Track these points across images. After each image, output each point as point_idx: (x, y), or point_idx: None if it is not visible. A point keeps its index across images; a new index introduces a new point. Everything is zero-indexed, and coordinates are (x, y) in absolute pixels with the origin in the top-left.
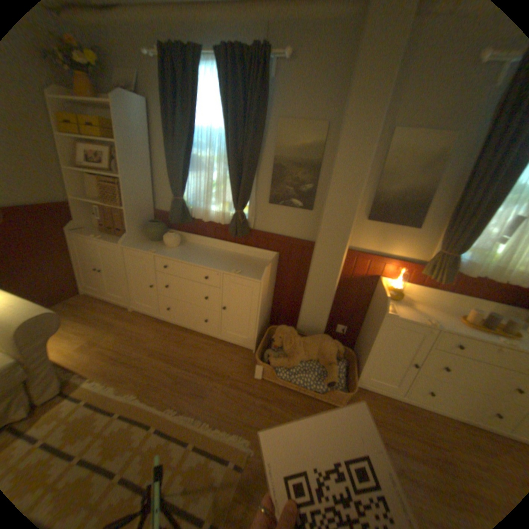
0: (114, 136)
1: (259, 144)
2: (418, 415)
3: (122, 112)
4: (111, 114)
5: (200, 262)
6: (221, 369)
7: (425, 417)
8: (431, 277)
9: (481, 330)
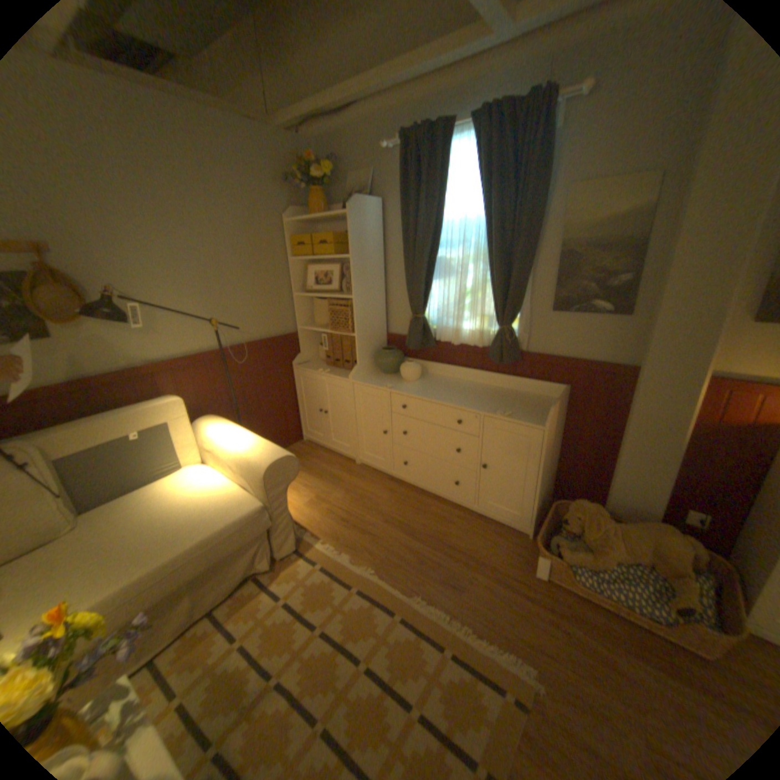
0: (347, 250)
1: (538, 225)
2: None
3: (358, 220)
4: (347, 225)
5: (450, 399)
6: (482, 554)
7: None
8: None
9: None
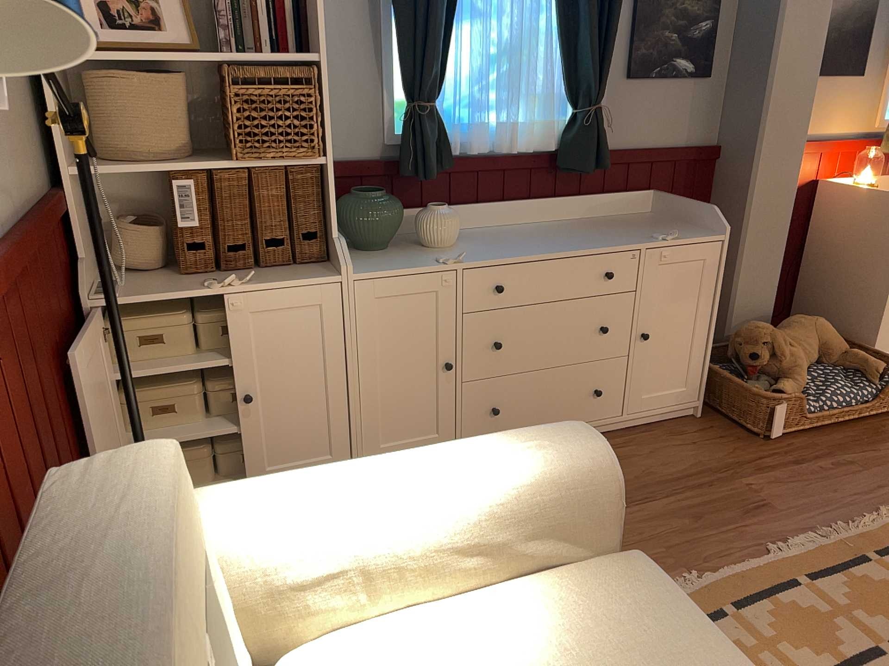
0: None
1: None
2: None
3: None
4: None
5: (571, 244)
6: (706, 460)
7: None
8: None
9: None
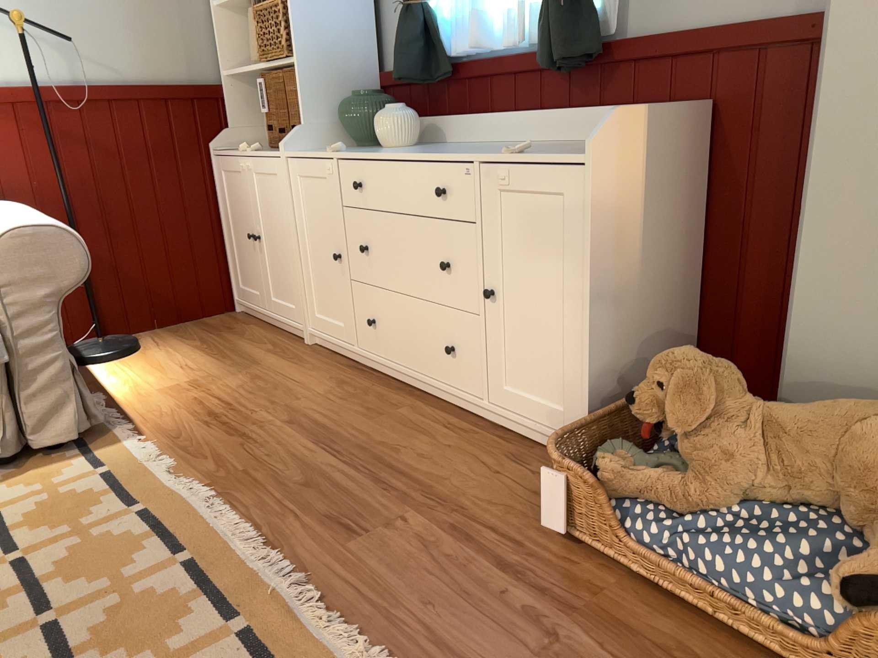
0: None
1: None
2: None
3: None
4: None
5: (435, 151)
6: (453, 484)
7: None
8: None
9: None
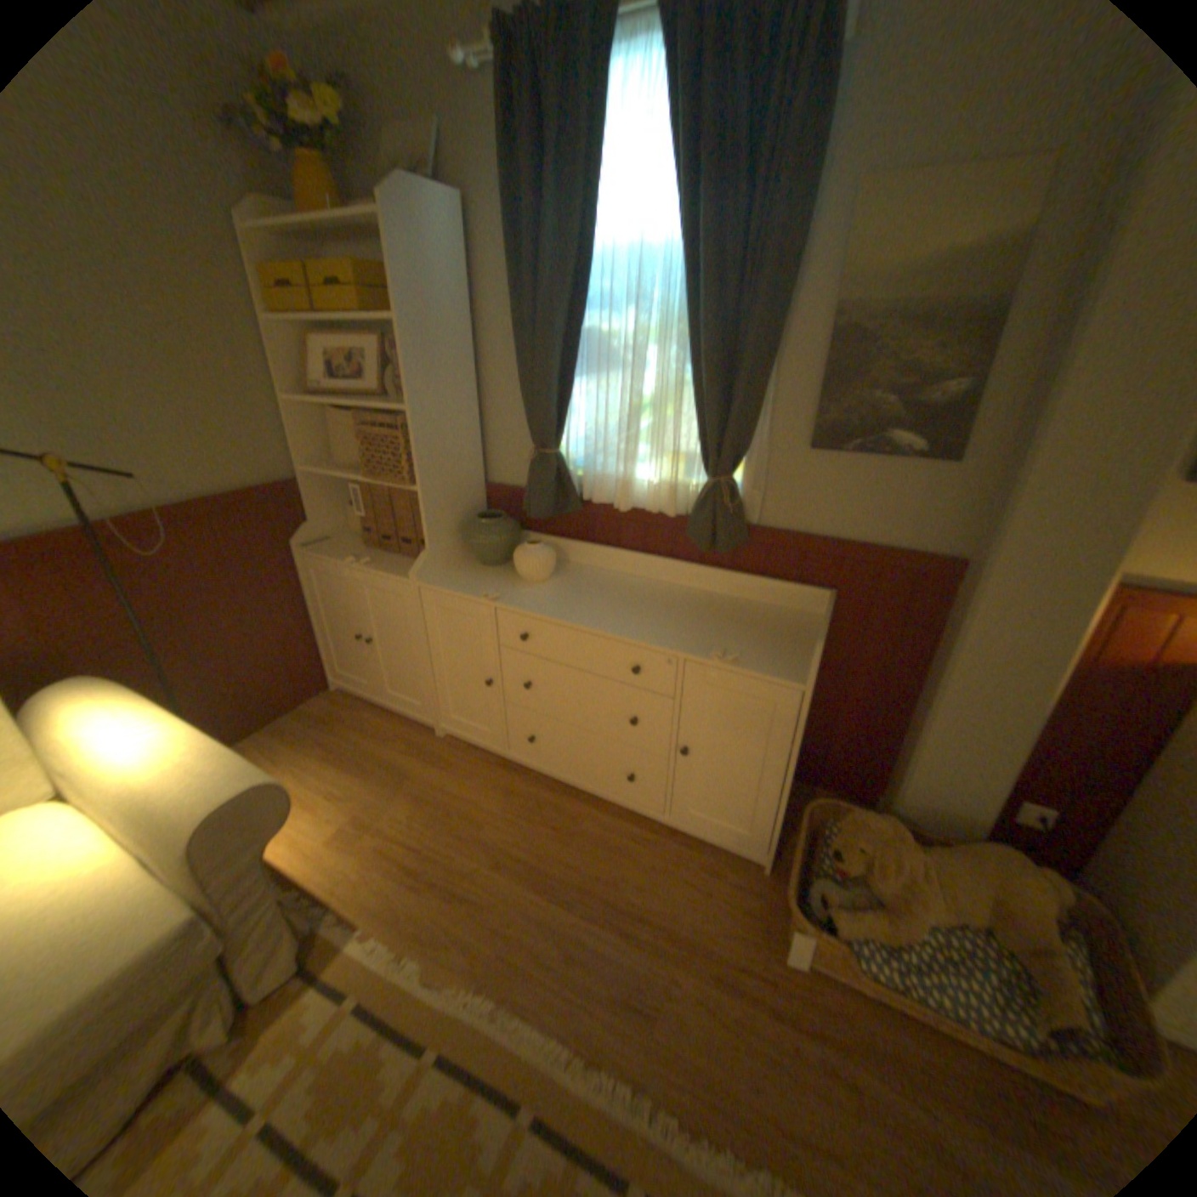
0: (390, 304)
1: (796, 266)
2: None
3: (409, 234)
4: (383, 242)
5: (616, 623)
6: (685, 921)
7: None
8: None
9: None
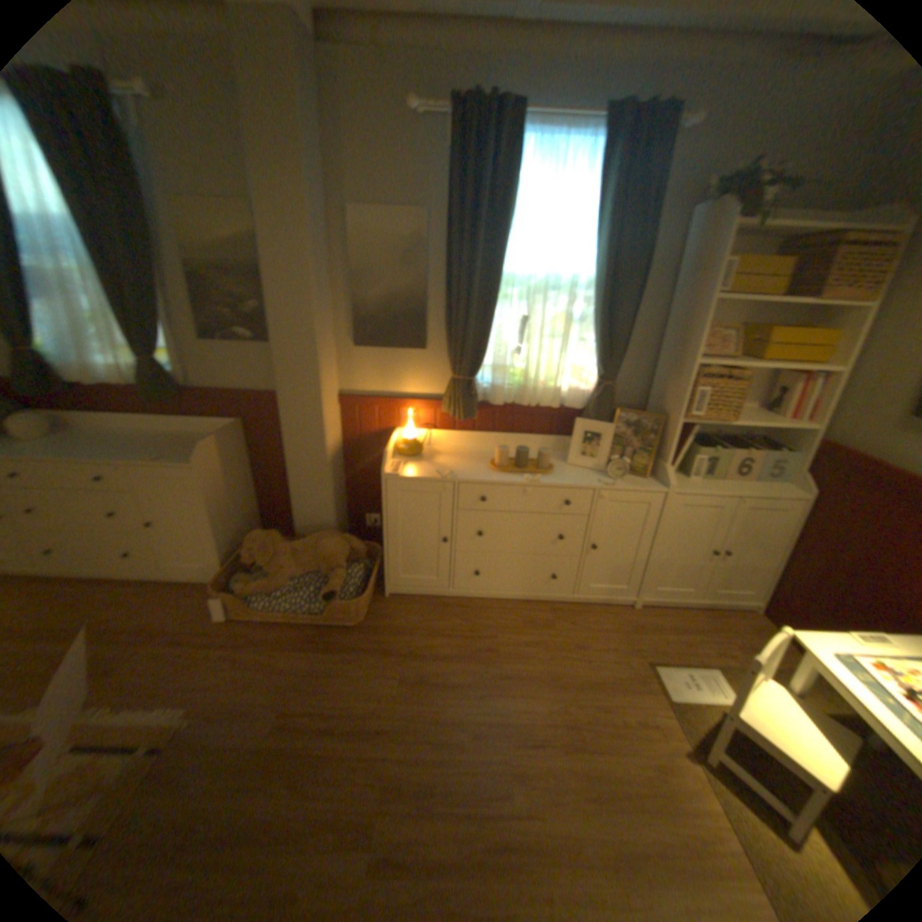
0: None
1: (142, 241)
2: (468, 607)
3: None
4: None
5: (80, 456)
6: (154, 626)
7: (477, 607)
8: (452, 416)
9: (505, 471)
